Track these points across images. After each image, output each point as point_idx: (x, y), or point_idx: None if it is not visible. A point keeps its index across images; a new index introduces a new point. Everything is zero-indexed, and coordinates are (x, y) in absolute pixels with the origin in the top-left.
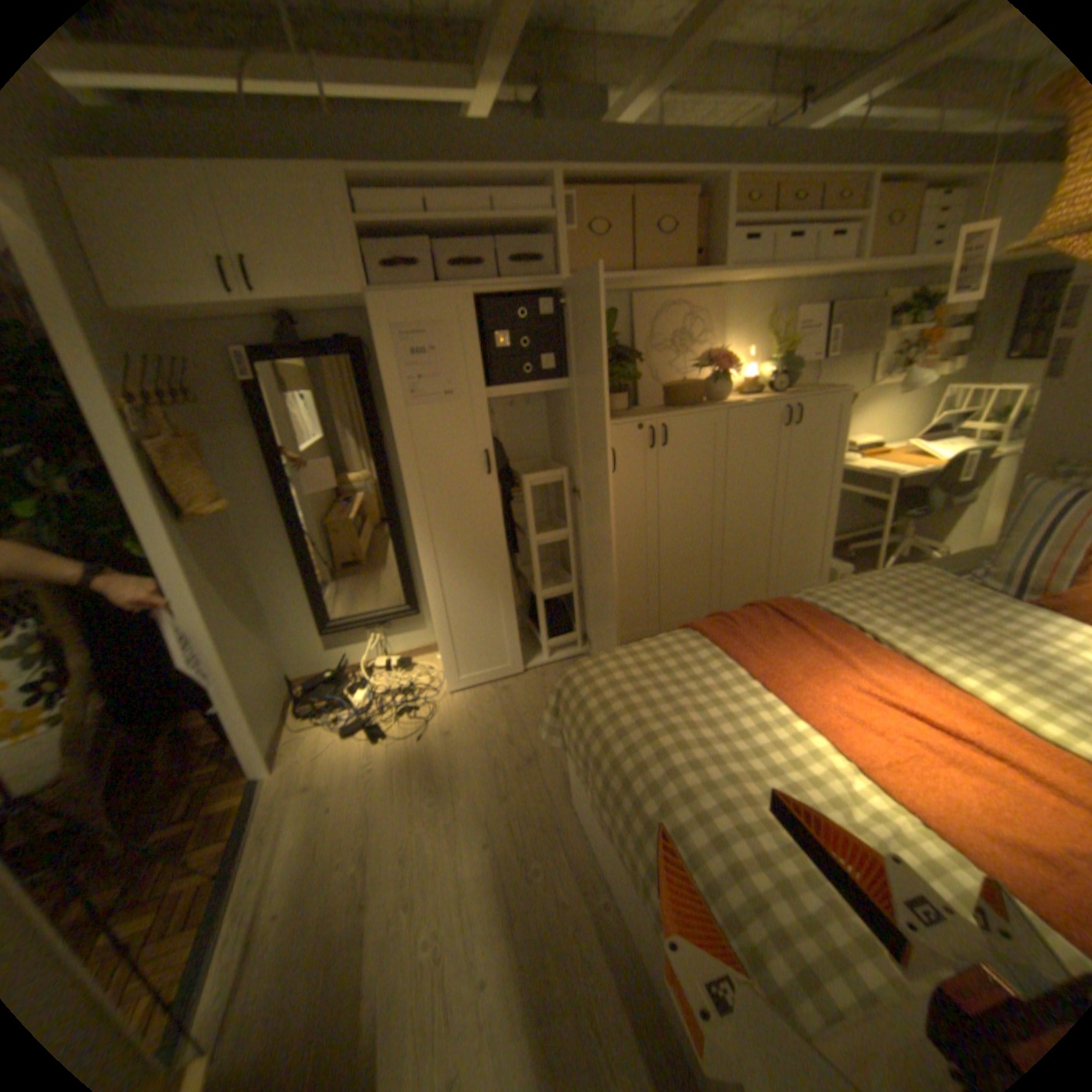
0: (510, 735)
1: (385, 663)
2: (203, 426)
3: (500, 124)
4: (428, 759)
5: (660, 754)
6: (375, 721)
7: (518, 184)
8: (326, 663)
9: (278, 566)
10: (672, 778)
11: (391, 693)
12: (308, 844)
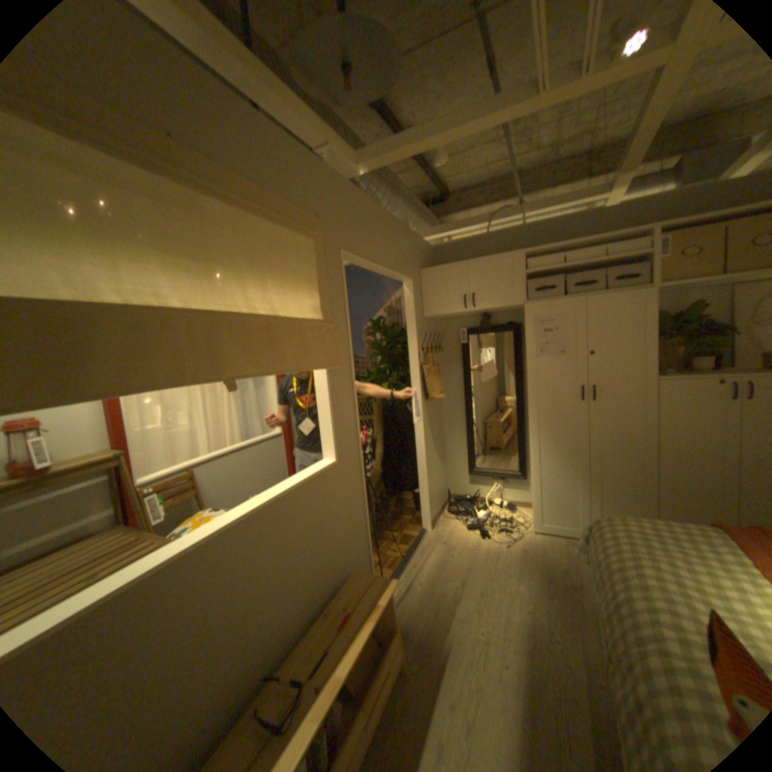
0: (568, 572)
1: (500, 504)
2: (442, 363)
3: (624, 206)
4: (510, 560)
5: (638, 569)
6: (486, 529)
7: (628, 238)
8: (469, 492)
9: (457, 433)
10: (639, 580)
11: (499, 519)
12: (441, 567)
